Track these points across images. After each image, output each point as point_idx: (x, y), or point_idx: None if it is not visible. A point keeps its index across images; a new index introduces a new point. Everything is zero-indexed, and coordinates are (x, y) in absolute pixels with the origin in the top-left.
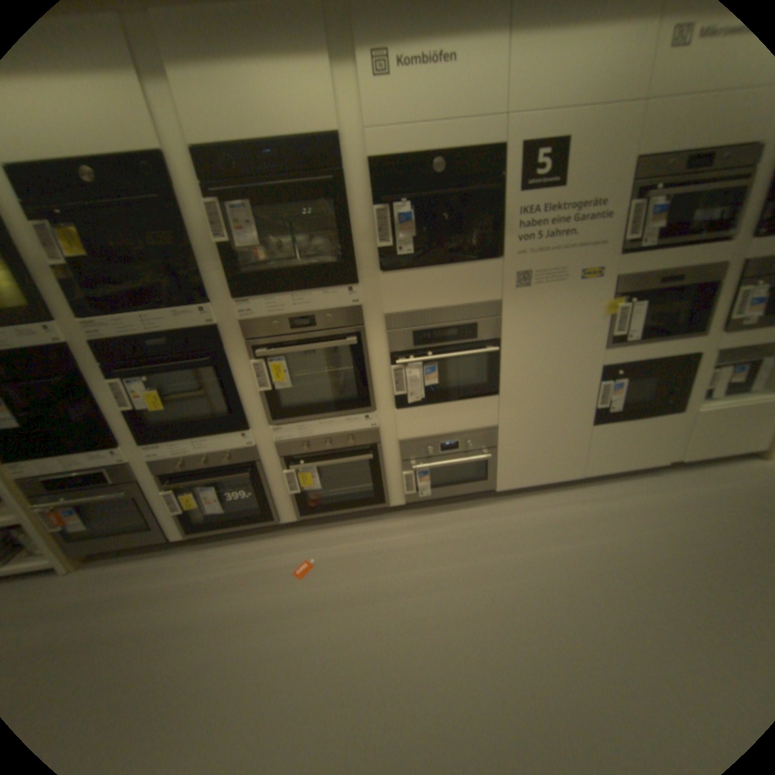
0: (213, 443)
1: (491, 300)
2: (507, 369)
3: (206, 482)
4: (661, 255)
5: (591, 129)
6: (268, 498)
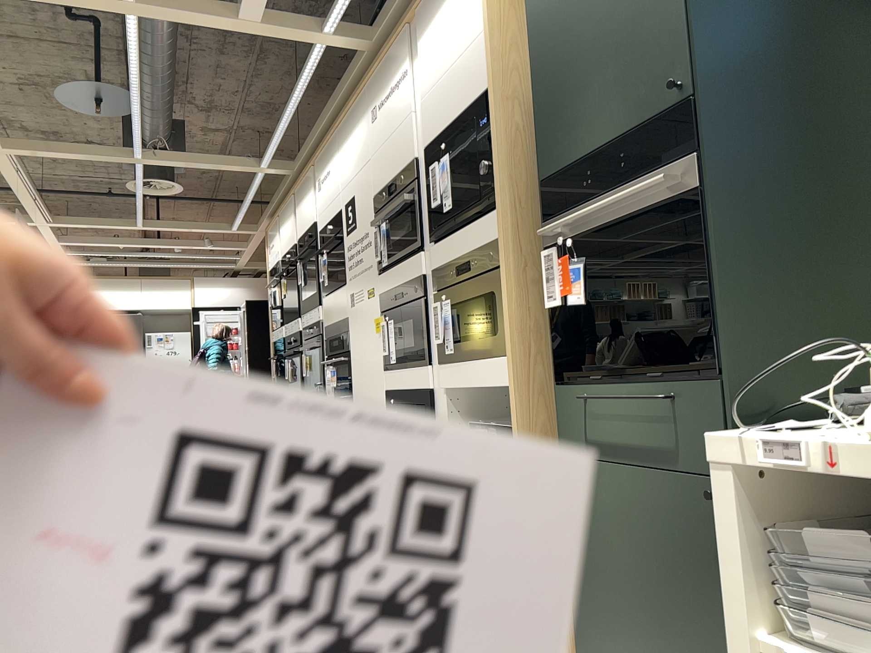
0: None
1: (350, 318)
2: (353, 381)
3: None
4: (392, 273)
5: (358, 187)
6: None
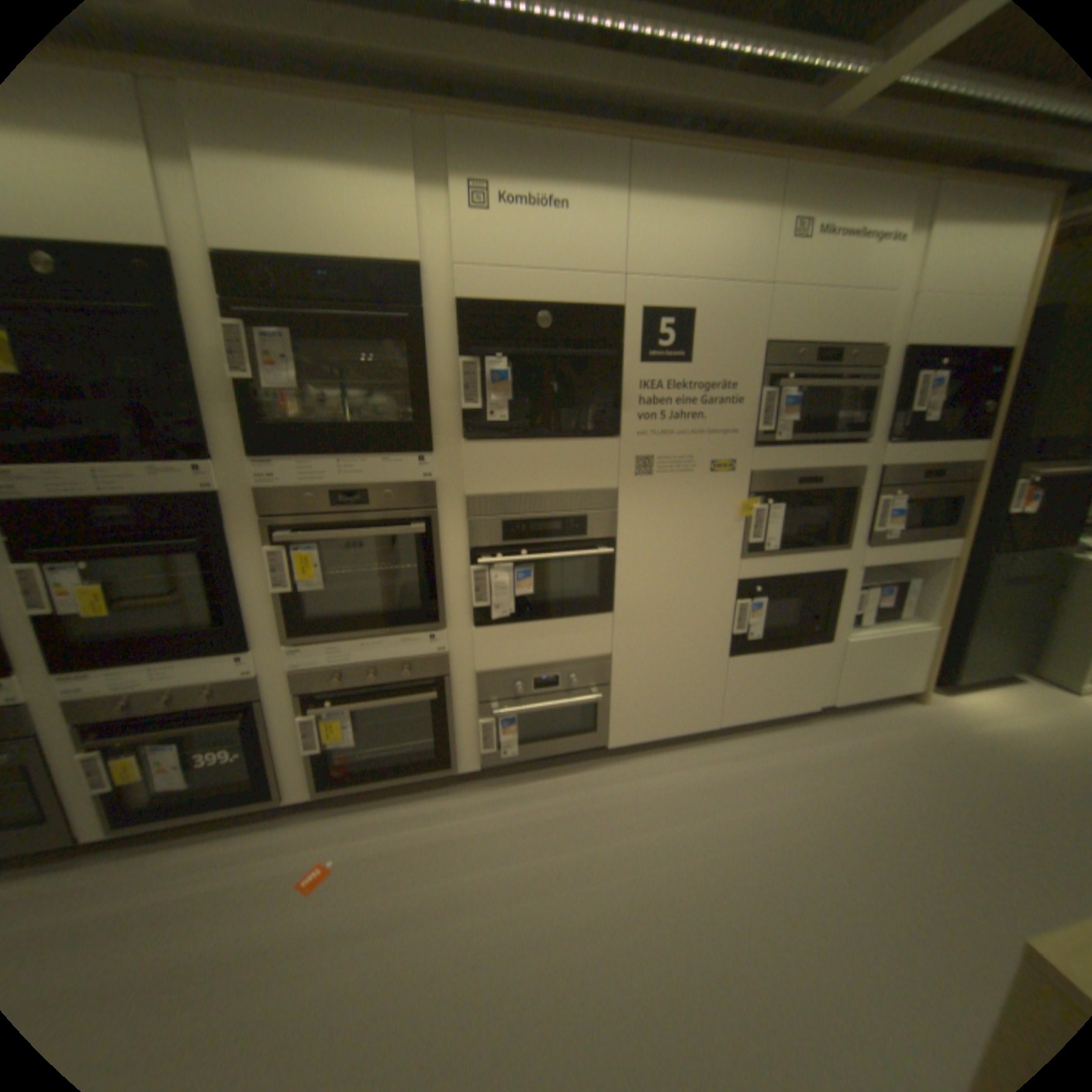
0: (184, 672)
1: (603, 488)
2: (623, 577)
3: (163, 735)
4: (796, 452)
5: (716, 305)
6: (266, 761)
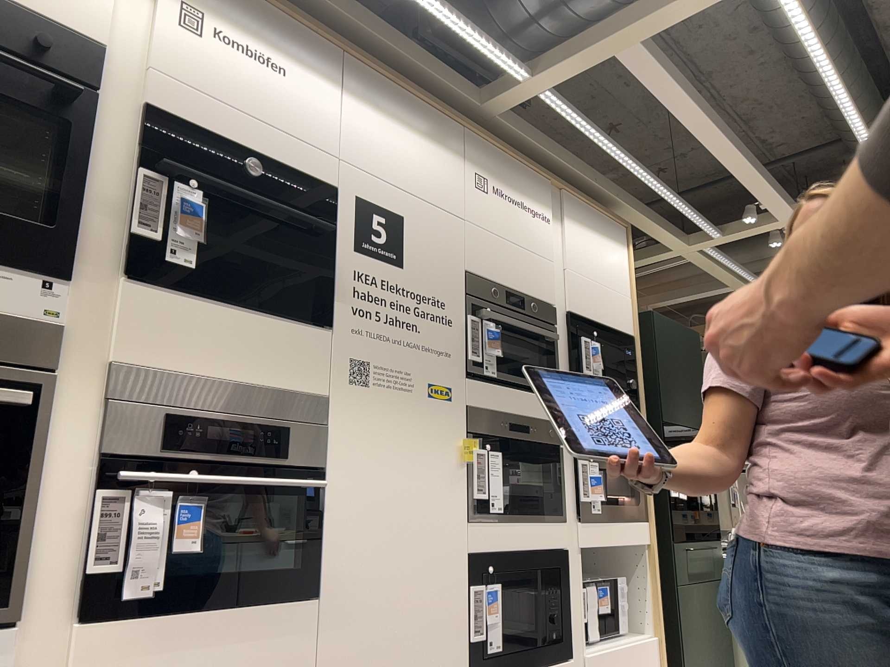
0: None
1: (308, 396)
2: (335, 537)
3: None
4: (503, 393)
5: (421, 219)
6: None
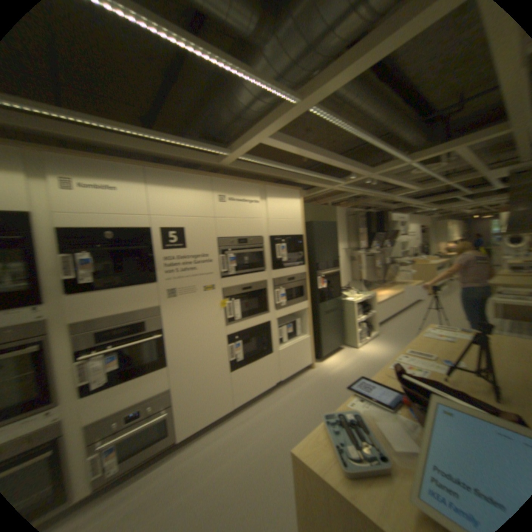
0: None
1: (150, 307)
2: (168, 348)
3: None
4: (237, 278)
5: (191, 226)
6: None
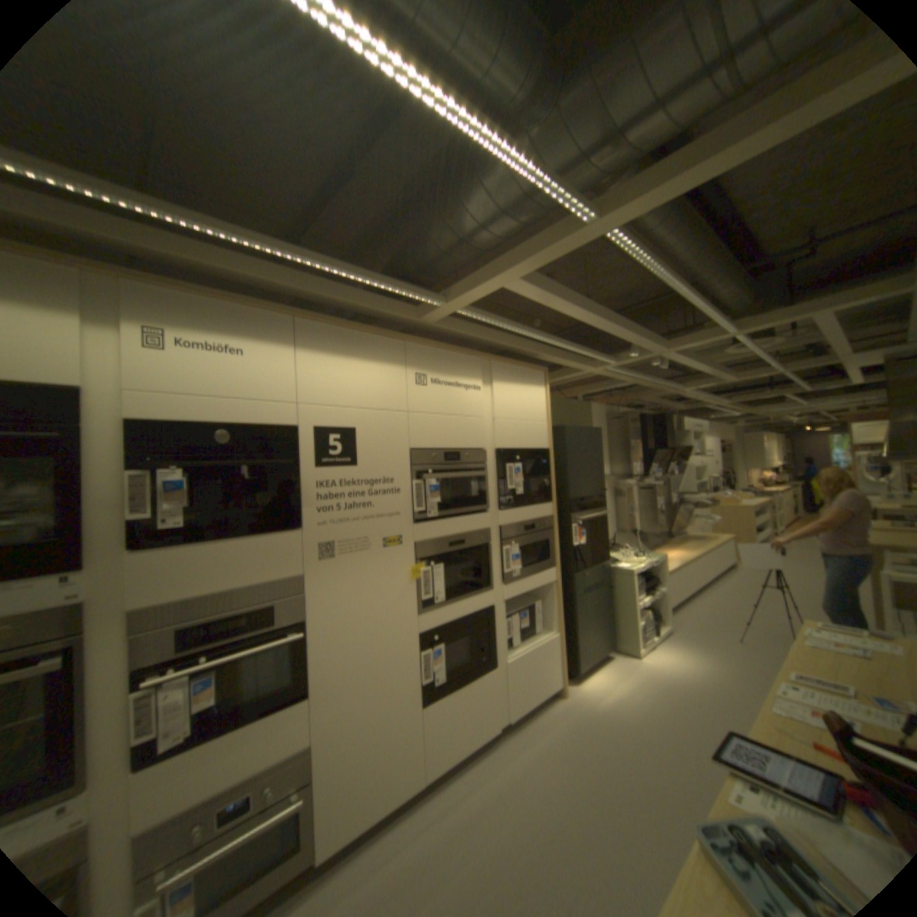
0: None
1: (289, 576)
2: (316, 659)
3: None
4: (442, 524)
5: (370, 425)
6: None
